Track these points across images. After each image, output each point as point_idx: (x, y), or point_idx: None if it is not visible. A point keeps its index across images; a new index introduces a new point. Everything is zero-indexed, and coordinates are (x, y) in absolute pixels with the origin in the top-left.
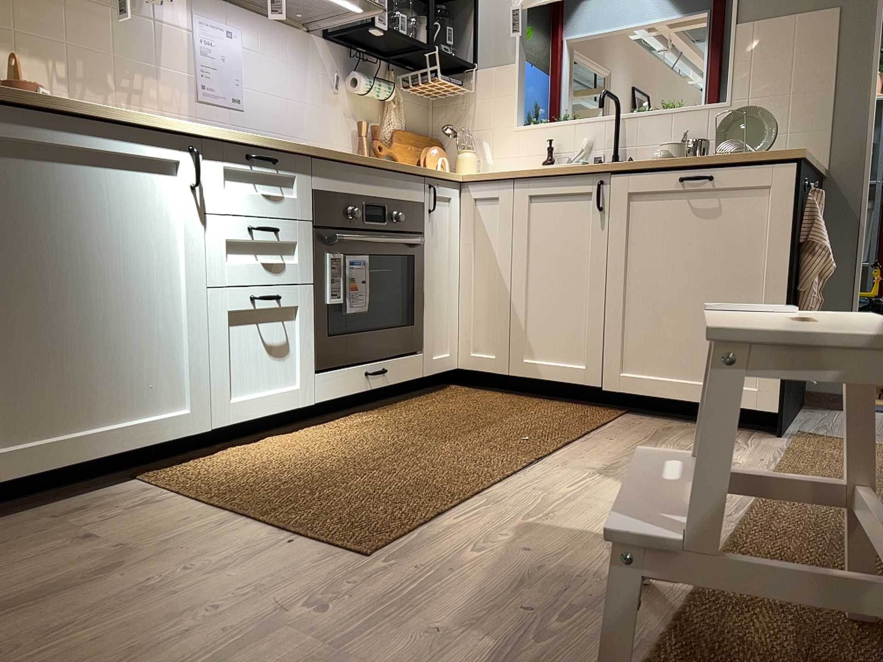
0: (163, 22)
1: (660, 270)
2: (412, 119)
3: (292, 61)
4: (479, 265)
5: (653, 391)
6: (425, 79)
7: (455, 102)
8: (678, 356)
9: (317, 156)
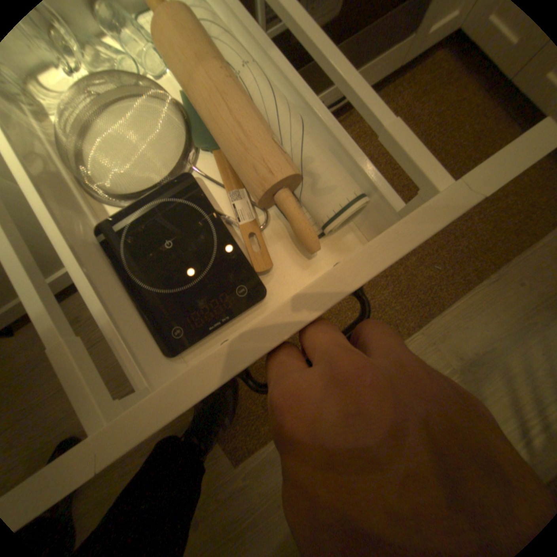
0: None
1: None
2: None
3: None
4: None
5: None
6: None
7: None
8: None
9: None
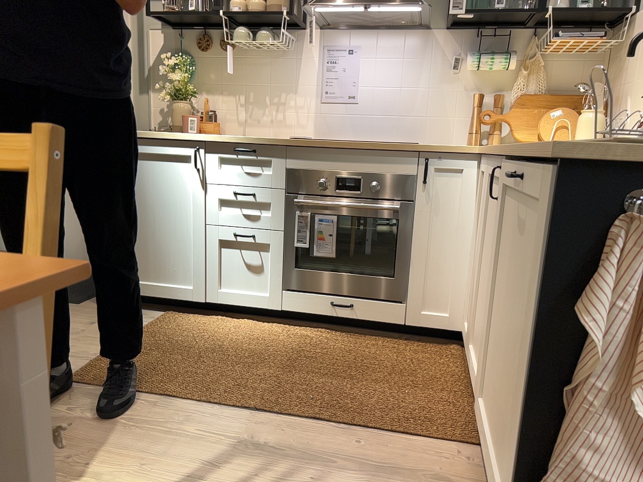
0: (300, 57)
1: (503, 294)
2: (566, 80)
3: (405, 58)
4: (476, 241)
5: (482, 437)
6: (548, 43)
7: (616, 56)
8: (495, 409)
9: (288, 146)
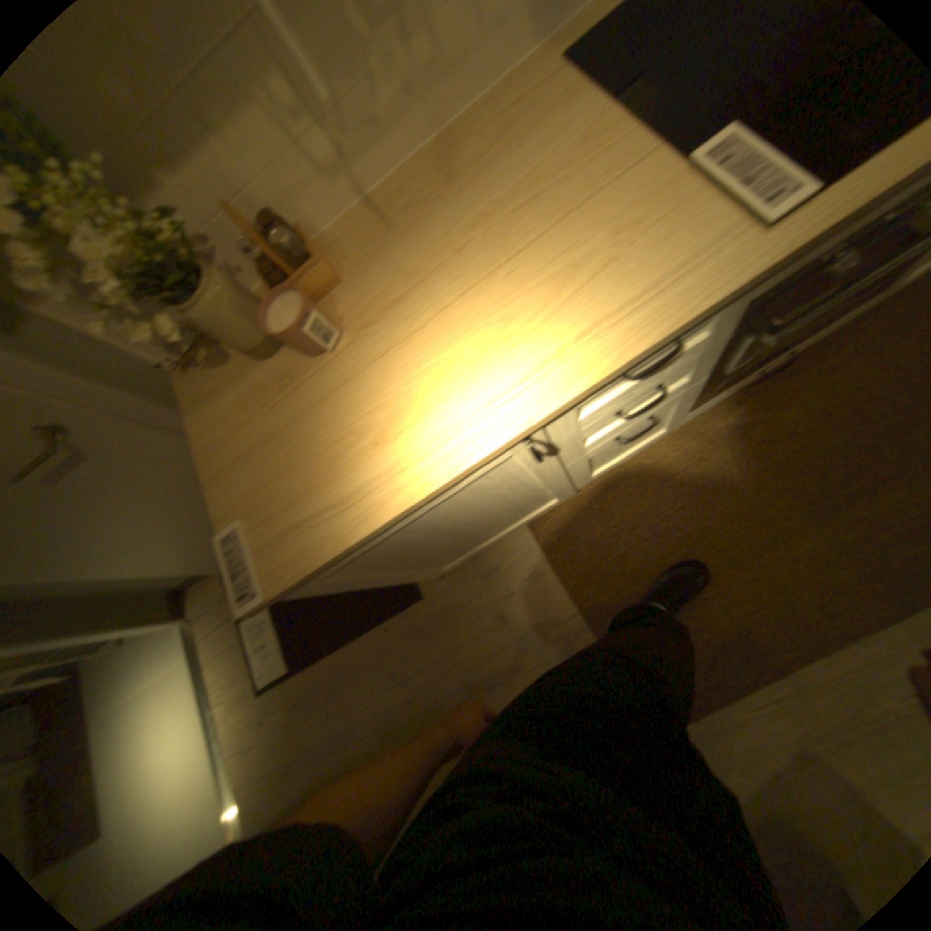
0: None
1: None
2: None
3: None
4: None
5: None
6: None
7: None
8: None
9: (787, 257)
